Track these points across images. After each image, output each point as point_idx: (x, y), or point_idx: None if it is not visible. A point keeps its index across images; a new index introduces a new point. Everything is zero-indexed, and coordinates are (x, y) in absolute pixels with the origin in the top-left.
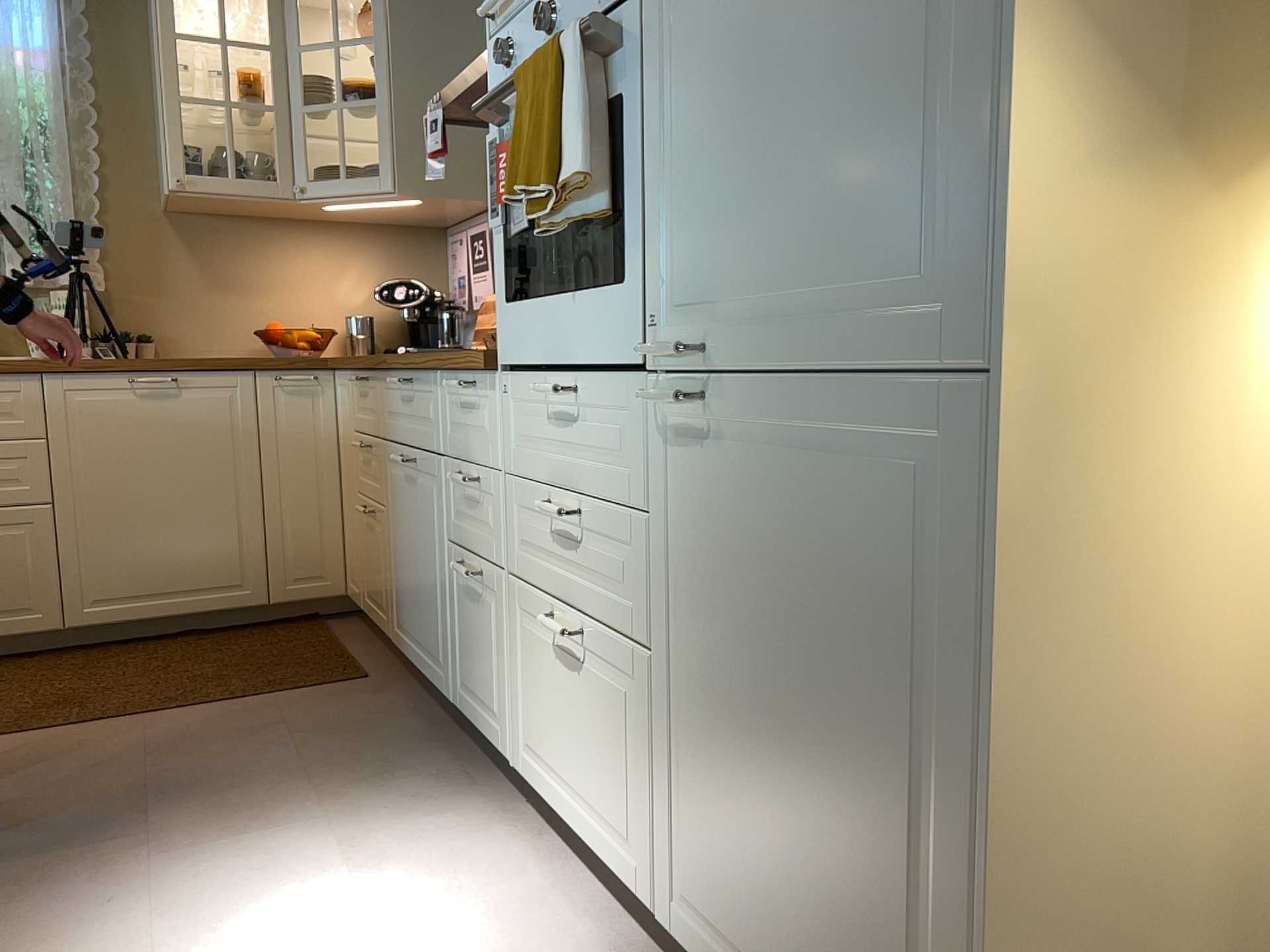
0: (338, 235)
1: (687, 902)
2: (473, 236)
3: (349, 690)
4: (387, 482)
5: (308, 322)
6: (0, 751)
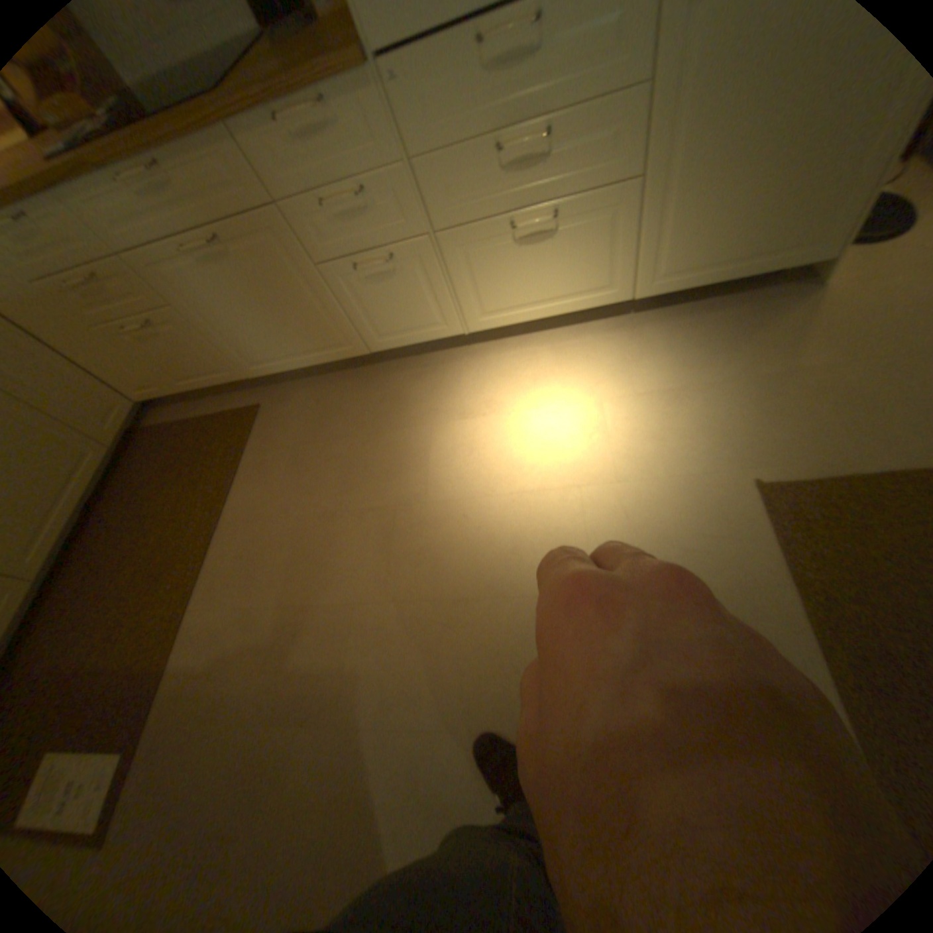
0: None
1: (660, 274)
2: None
3: (268, 415)
4: (159, 285)
5: None
6: (208, 607)
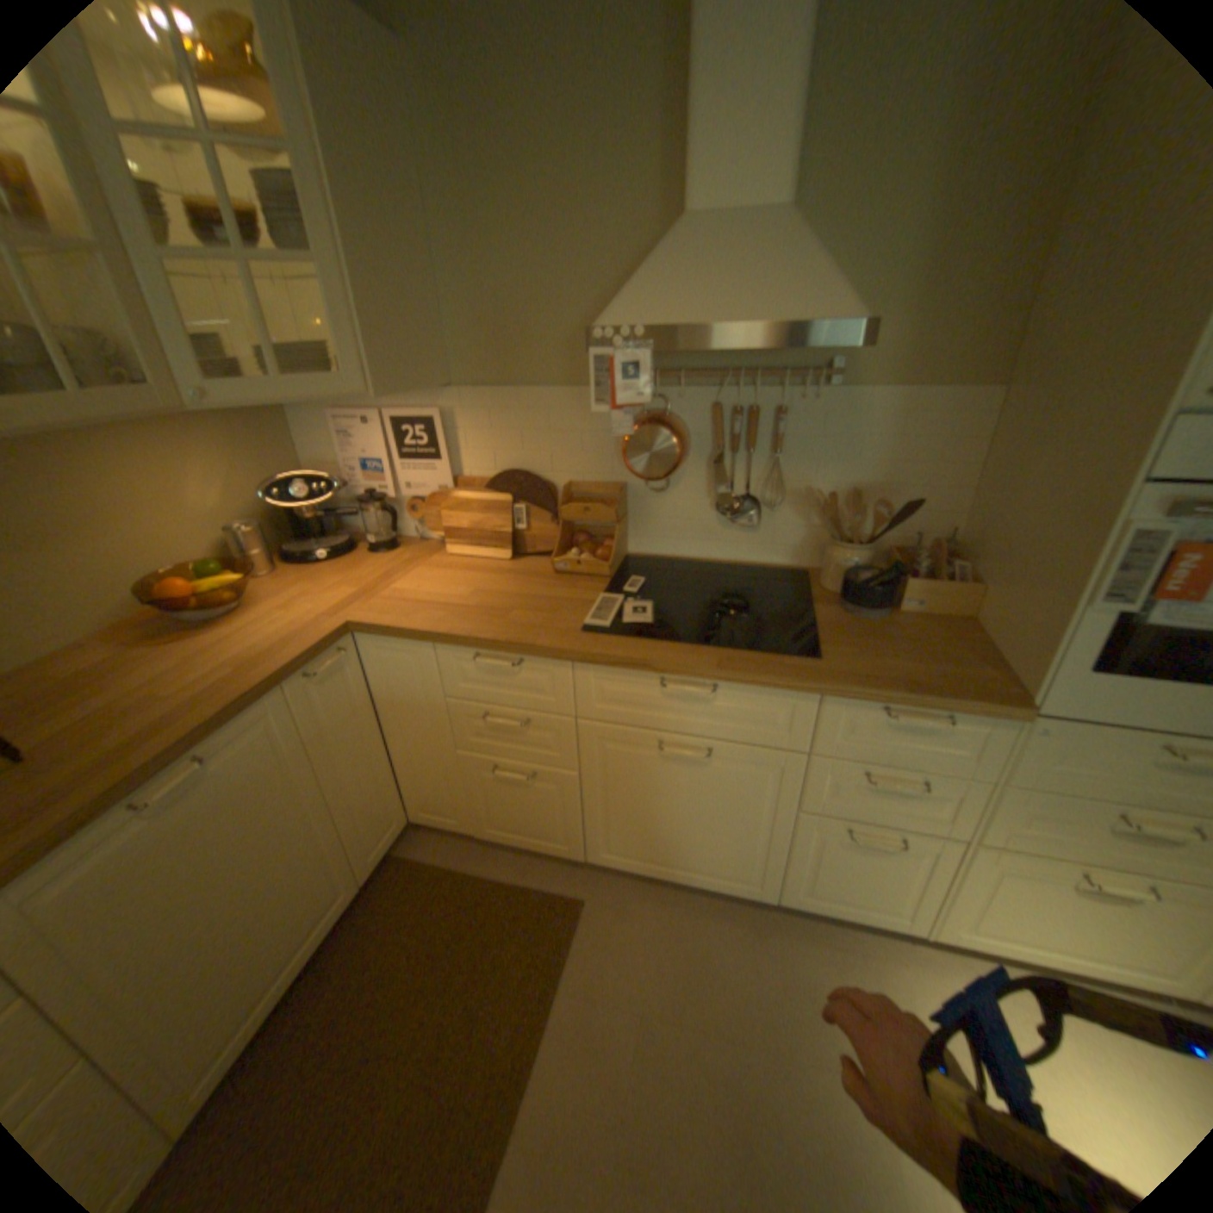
0: (159, 420)
1: None
2: (399, 420)
3: (595, 929)
4: (591, 754)
5: (165, 550)
6: None
